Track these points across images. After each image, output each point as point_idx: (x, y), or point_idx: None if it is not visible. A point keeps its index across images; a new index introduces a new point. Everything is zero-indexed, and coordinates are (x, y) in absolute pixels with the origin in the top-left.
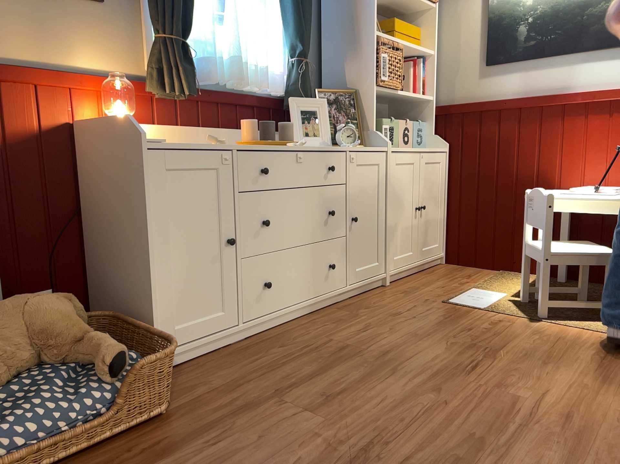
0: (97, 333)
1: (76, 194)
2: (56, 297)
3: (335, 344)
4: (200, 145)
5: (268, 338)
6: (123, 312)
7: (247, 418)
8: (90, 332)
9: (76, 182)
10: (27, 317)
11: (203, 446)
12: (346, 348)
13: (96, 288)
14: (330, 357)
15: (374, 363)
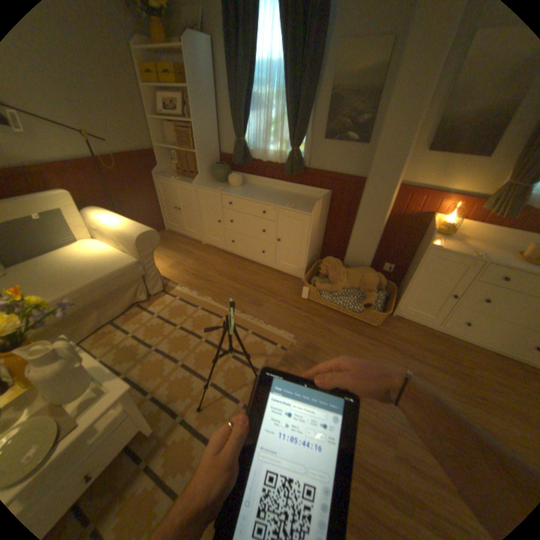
0: (374, 293)
1: (421, 239)
2: (376, 275)
3: (470, 373)
4: (470, 252)
5: (451, 342)
6: (402, 290)
7: (389, 351)
8: (375, 291)
9: (423, 235)
10: (362, 277)
11: (369, 343)
12: (471, 378)
13: (406, 275)
14: (455, 372)
15: (466, 394)
